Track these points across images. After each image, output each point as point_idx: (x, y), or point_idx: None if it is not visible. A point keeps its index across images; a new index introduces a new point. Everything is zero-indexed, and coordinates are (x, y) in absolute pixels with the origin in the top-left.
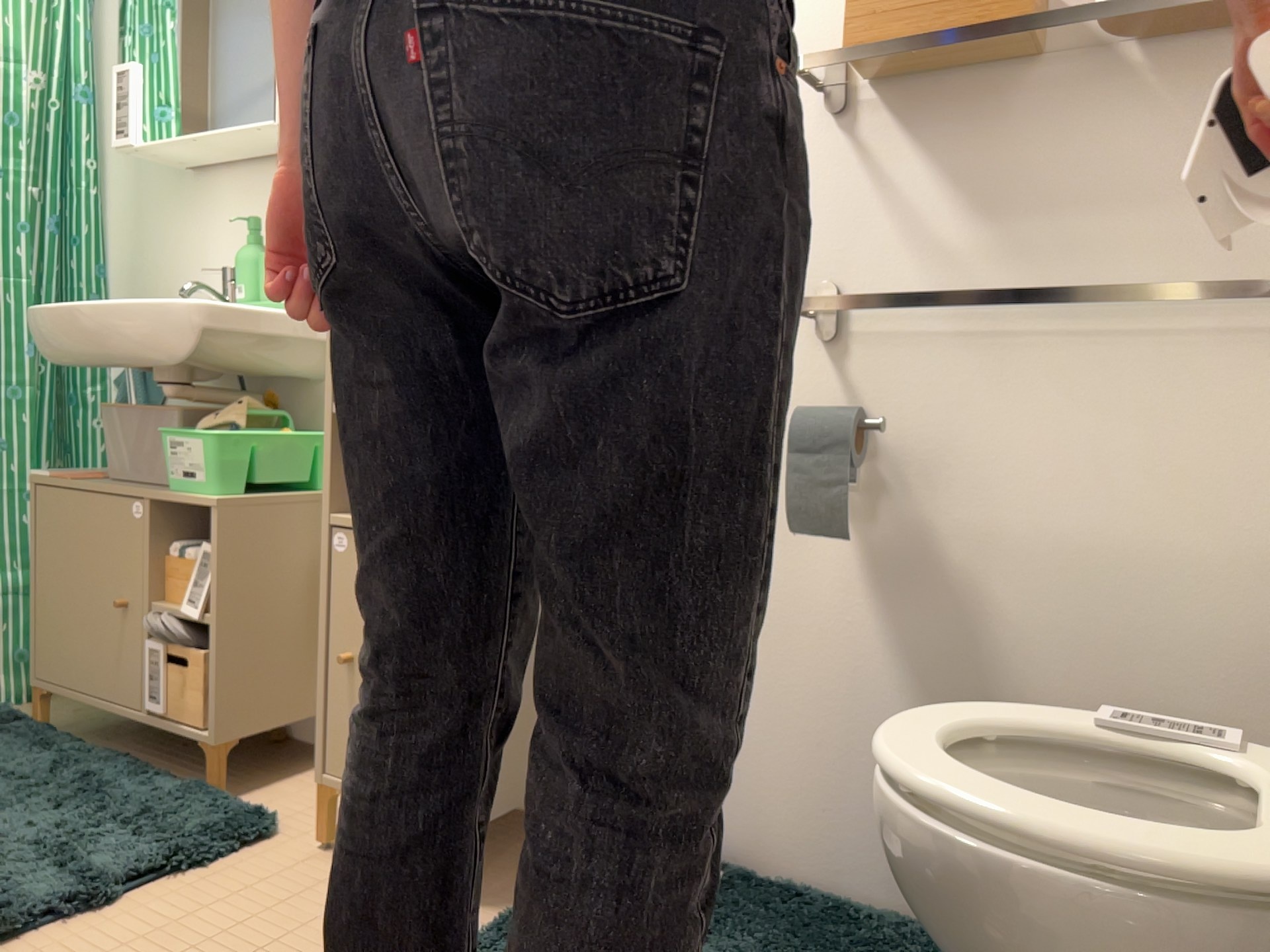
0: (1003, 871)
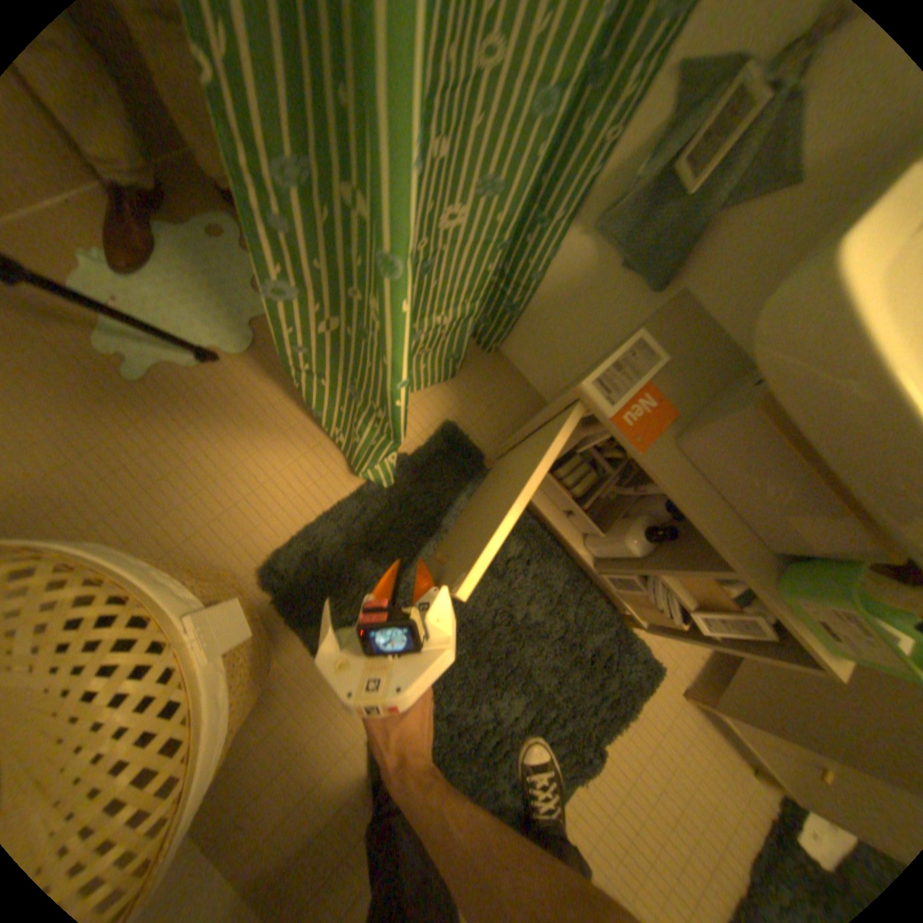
0: None
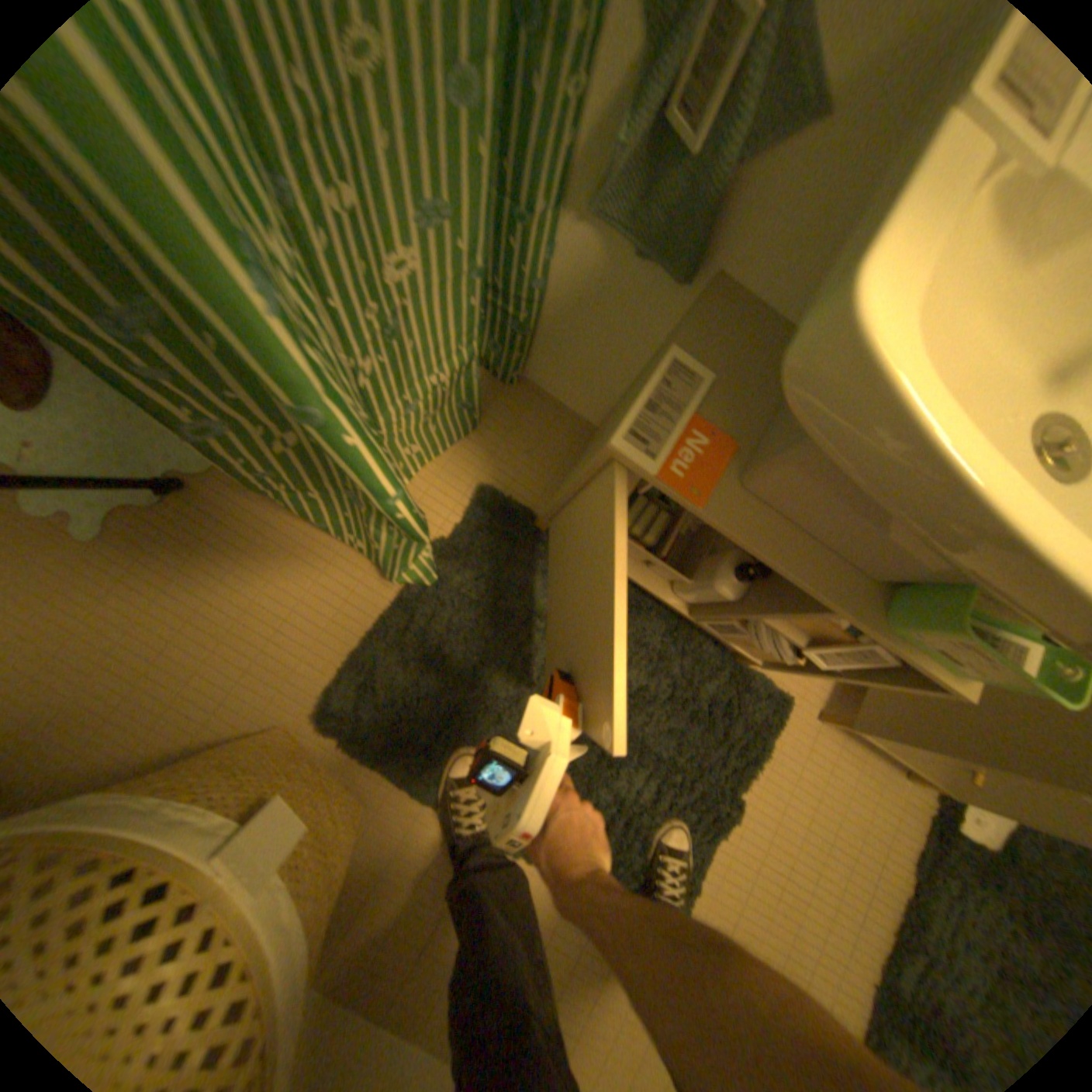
0: None
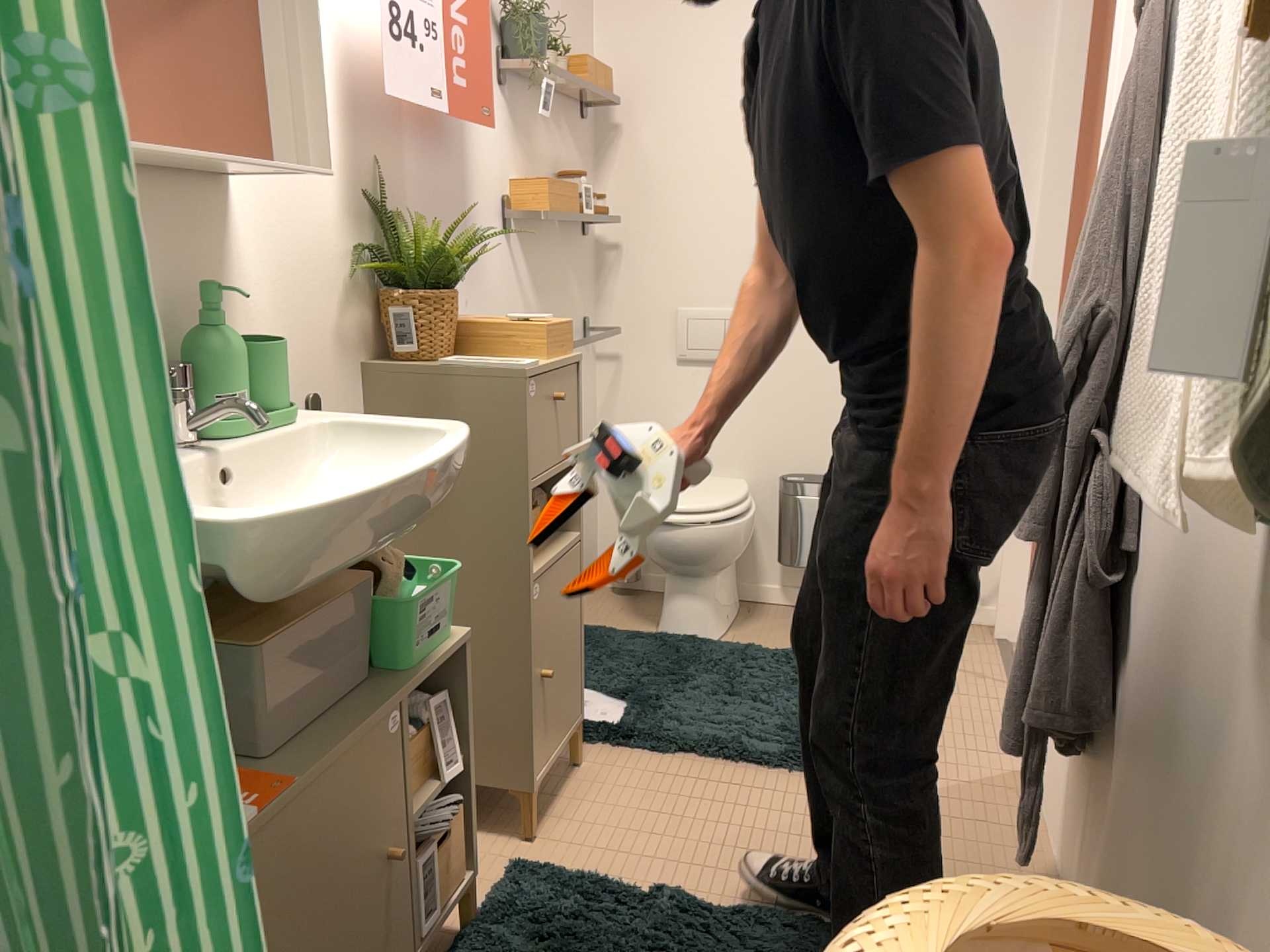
0: (749, 522)
